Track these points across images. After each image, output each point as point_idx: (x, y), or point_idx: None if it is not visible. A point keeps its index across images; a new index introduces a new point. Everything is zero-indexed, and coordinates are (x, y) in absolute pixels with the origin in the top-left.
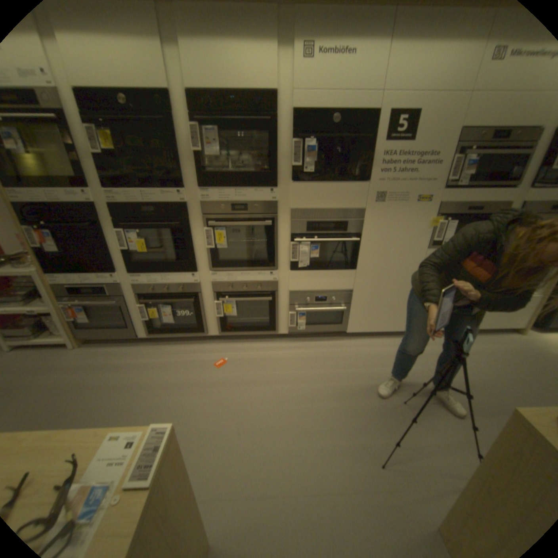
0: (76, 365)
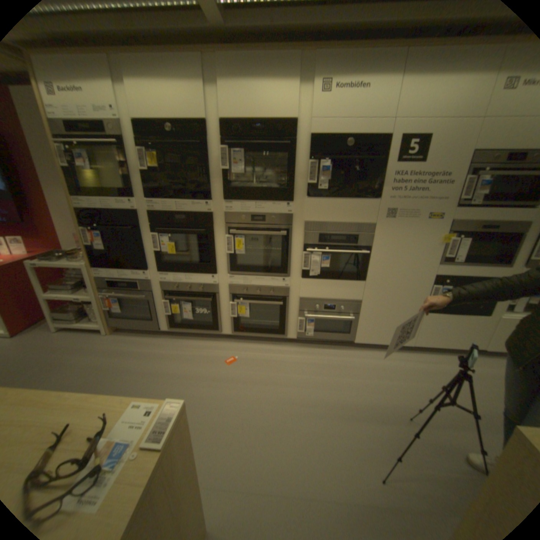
0: (107, 349)
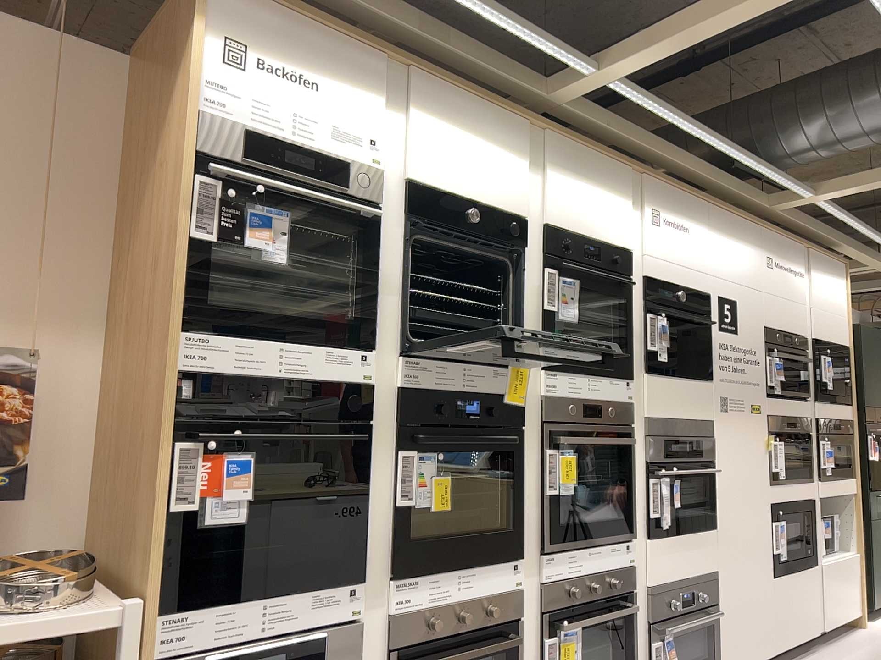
0: None
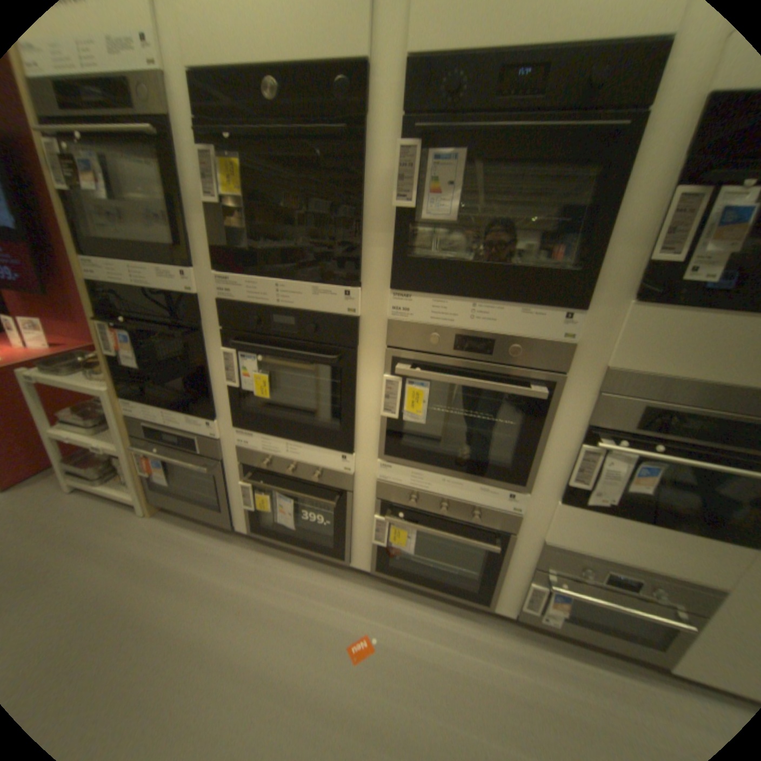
0: (135, 552)
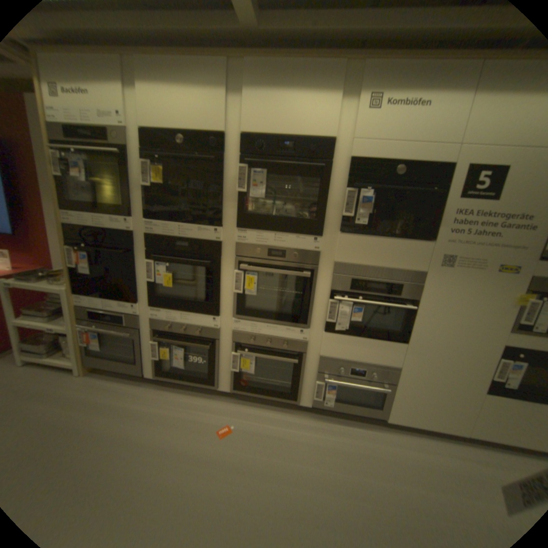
0: (75, 396)
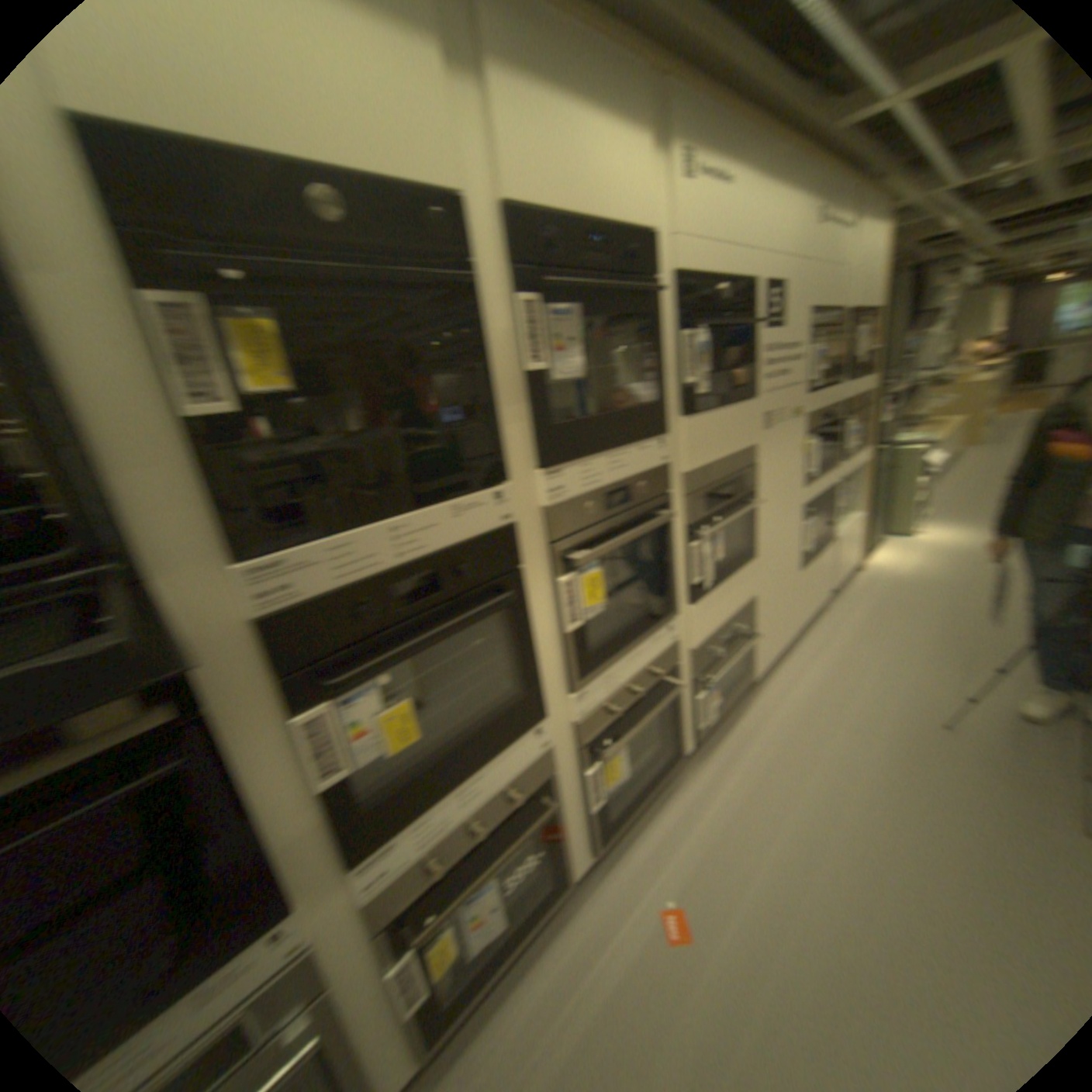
0: None
